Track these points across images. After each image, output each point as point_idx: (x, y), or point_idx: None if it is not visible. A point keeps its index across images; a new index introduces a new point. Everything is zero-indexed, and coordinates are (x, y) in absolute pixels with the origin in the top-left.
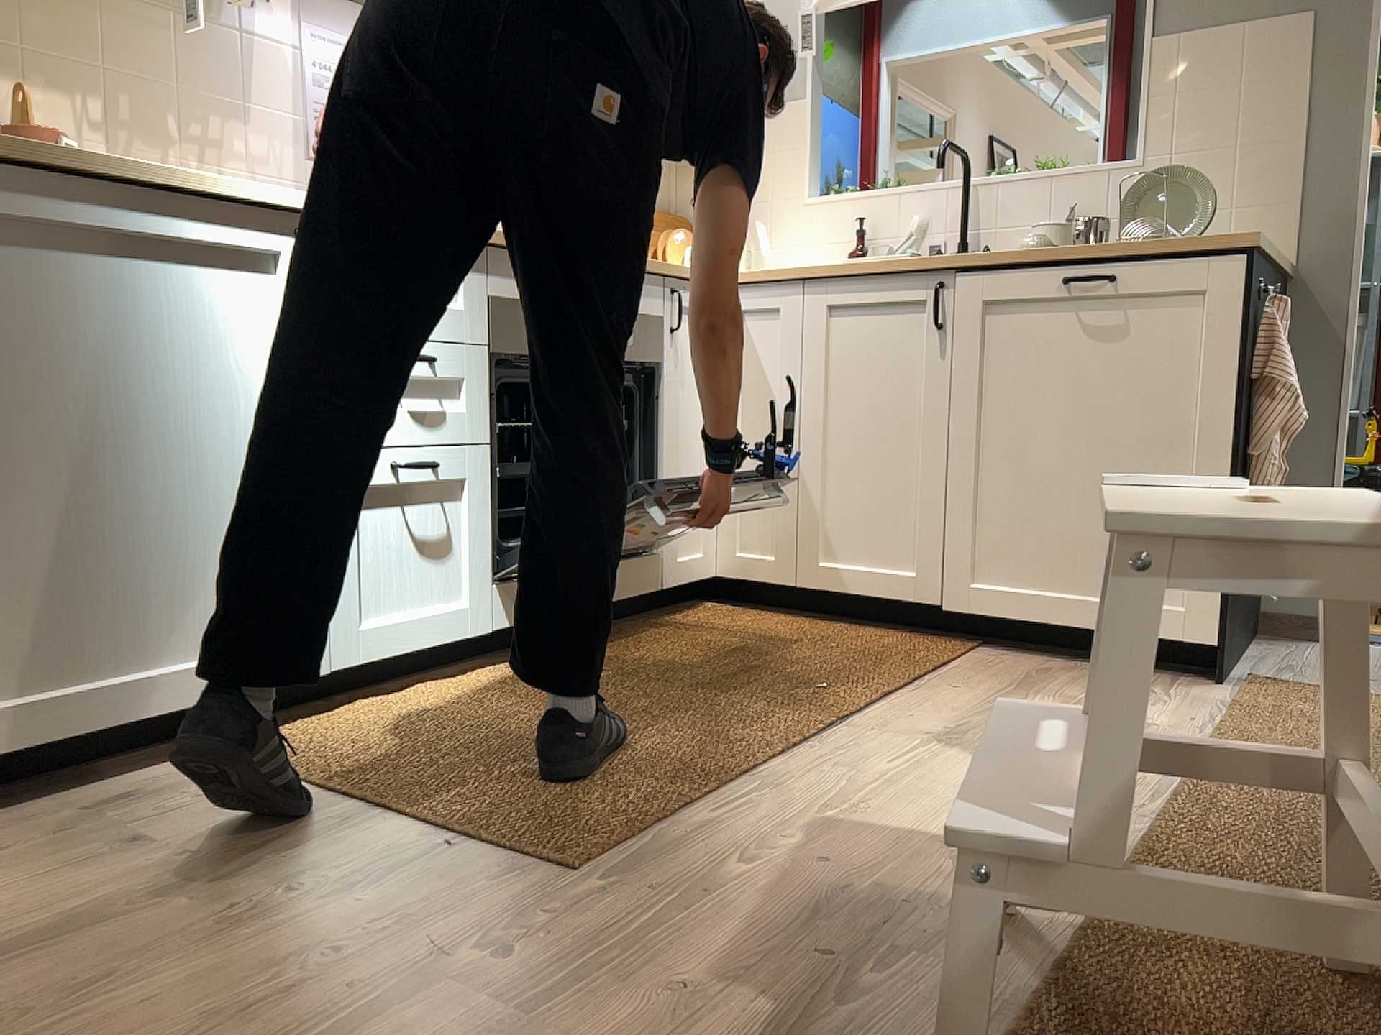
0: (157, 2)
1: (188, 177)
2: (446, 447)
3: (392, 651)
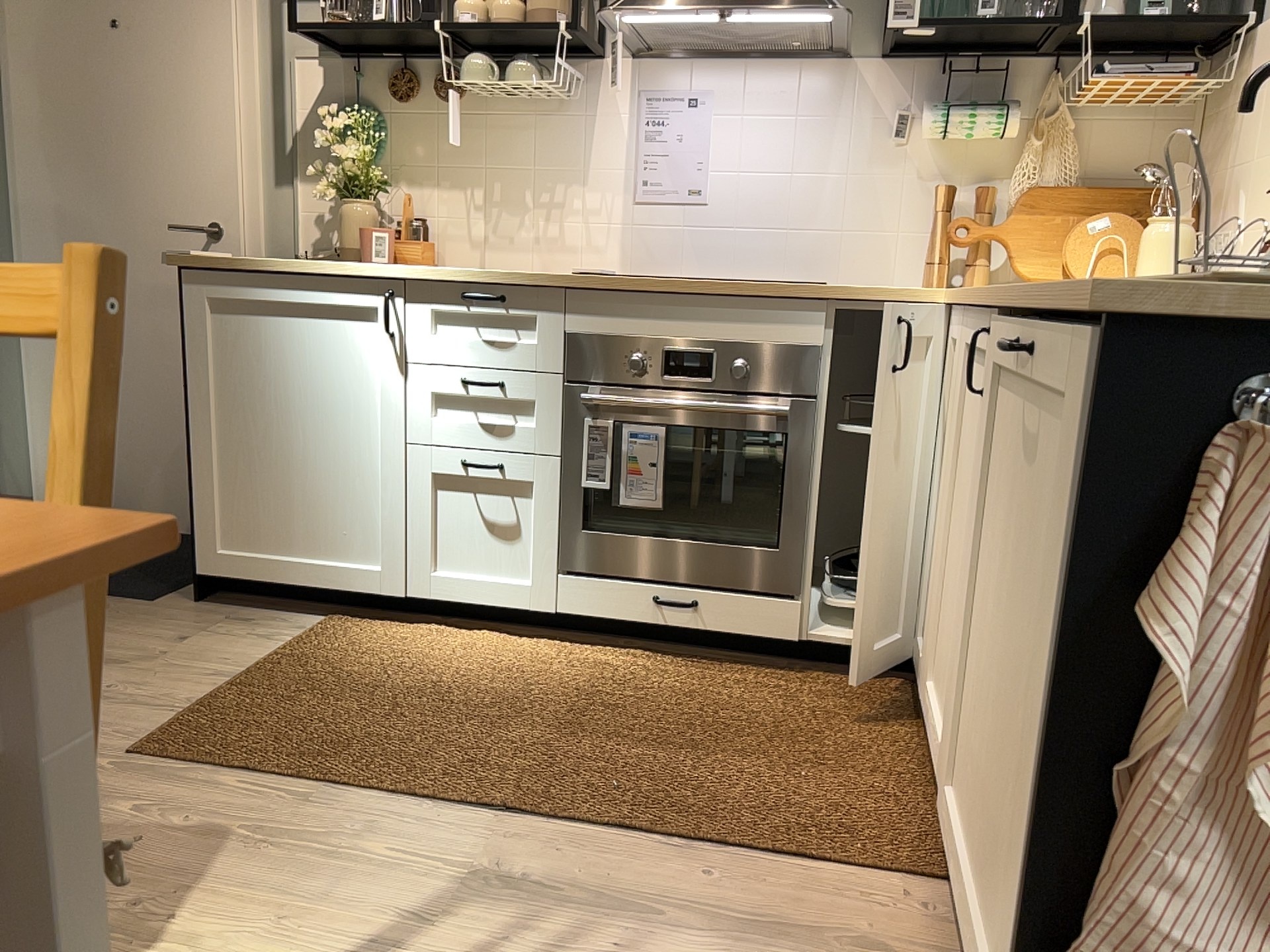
0: (518, 108)
1: (322, 263)
2: (514, 455)
3: (455, 599)
